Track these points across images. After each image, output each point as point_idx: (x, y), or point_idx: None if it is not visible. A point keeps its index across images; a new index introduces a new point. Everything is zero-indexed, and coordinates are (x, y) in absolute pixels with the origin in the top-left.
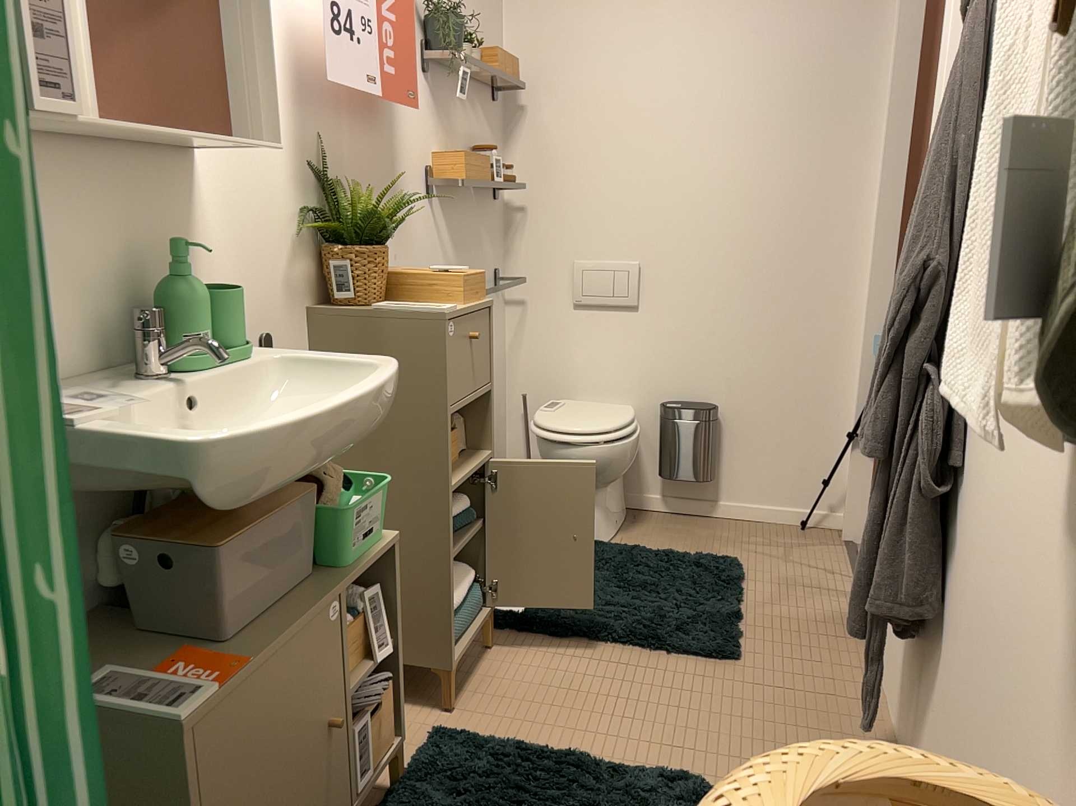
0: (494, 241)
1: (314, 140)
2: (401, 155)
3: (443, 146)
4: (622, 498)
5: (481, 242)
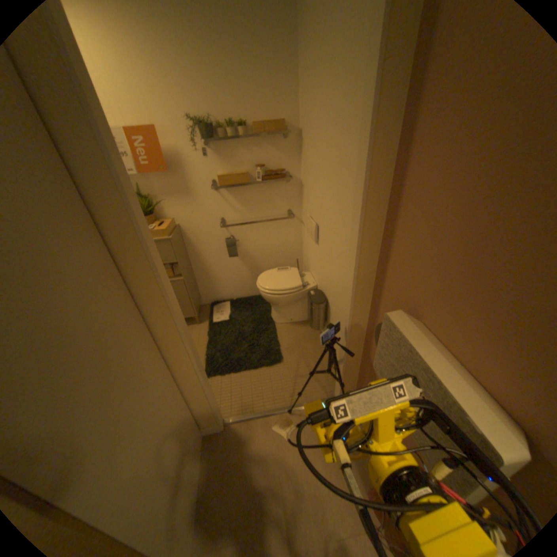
0: (286, 199)
1: (134, 185)
2: (190, 180)
3: (227, 169)
4: (301, 313)
5: (270, 201)
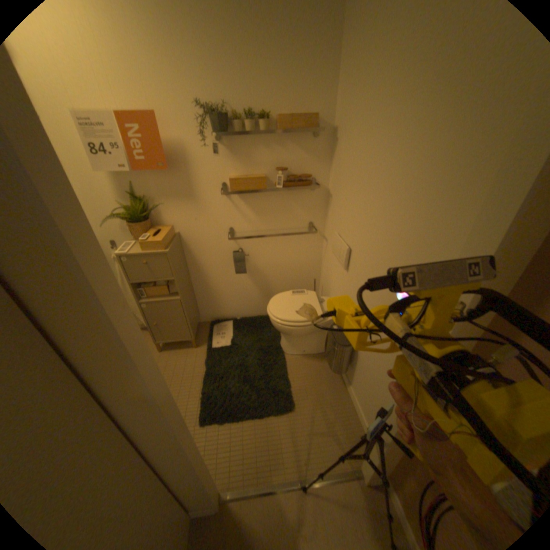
0: (309, 210)
1: (126, 184)
2: (195, 180)
3: (241, 170)
4: (316, 345)
5: (290, 211)
